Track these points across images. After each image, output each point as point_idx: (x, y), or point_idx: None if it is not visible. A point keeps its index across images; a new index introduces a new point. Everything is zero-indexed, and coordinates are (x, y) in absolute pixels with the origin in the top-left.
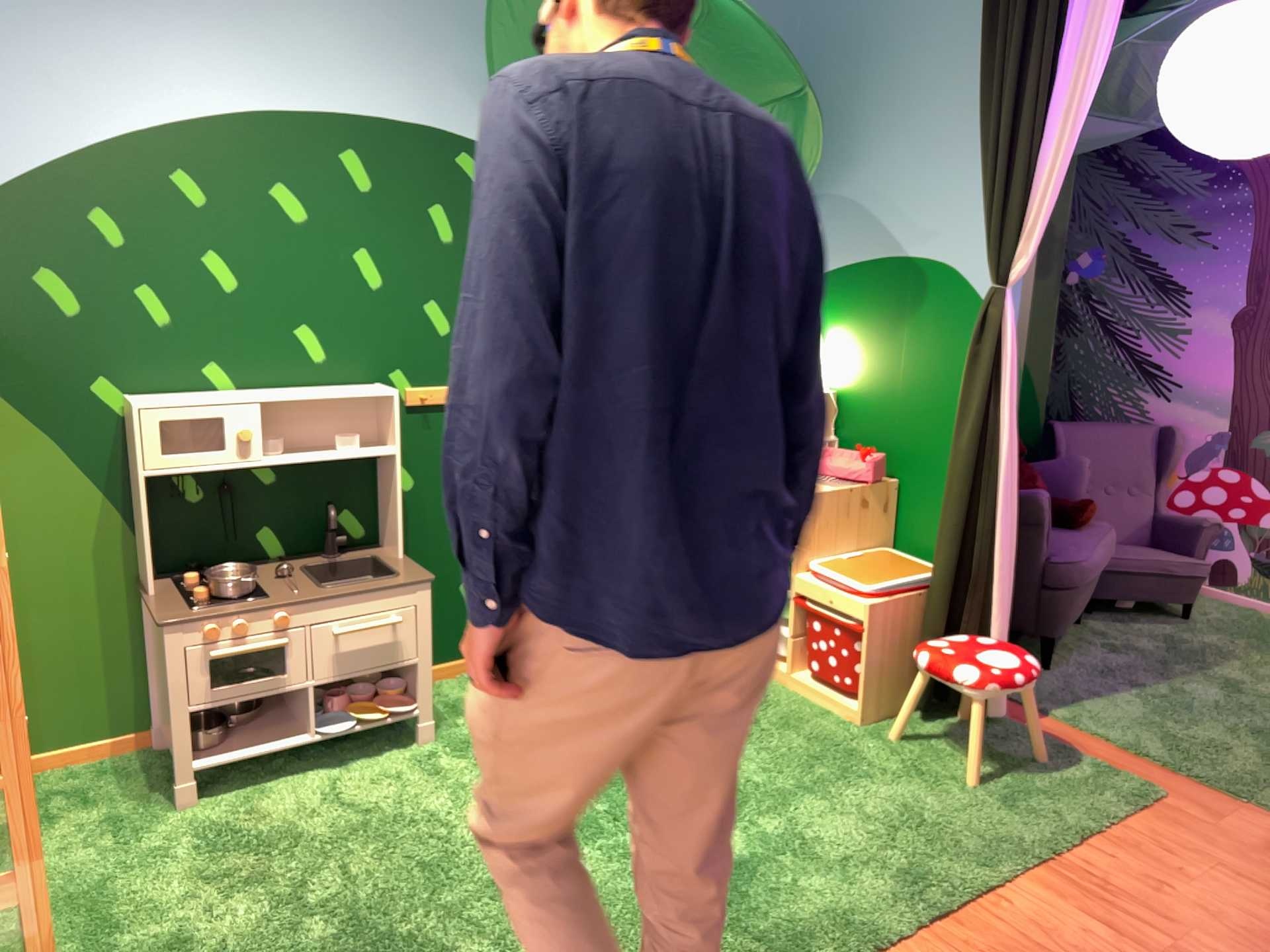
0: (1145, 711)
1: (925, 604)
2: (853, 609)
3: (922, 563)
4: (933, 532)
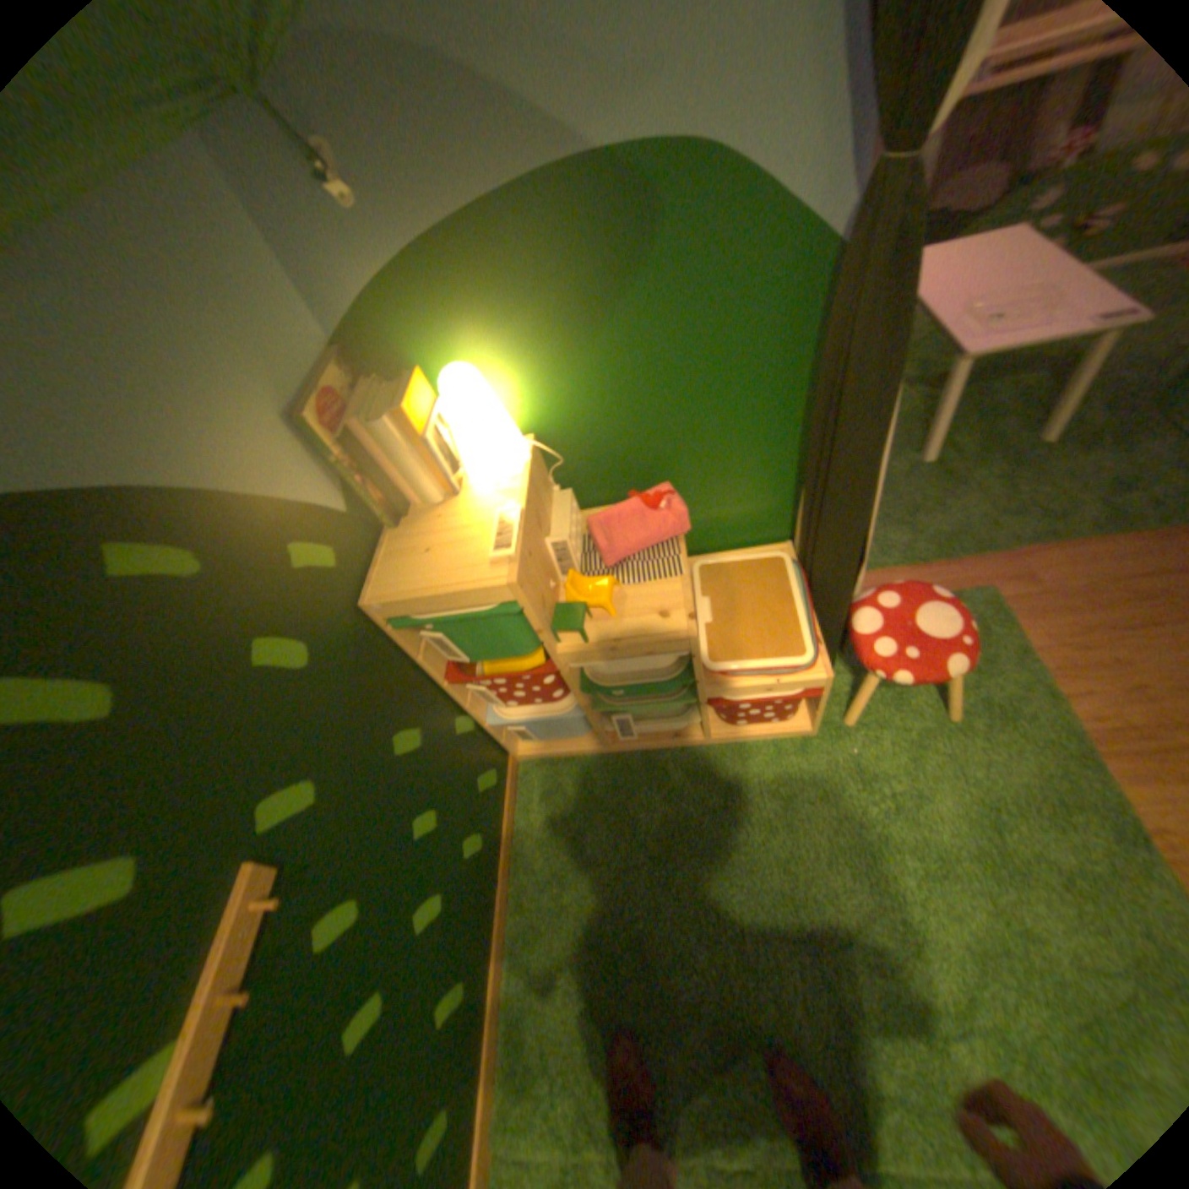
0: None
1: (813, 606)
2: (805, 684)
3: (752, 559)
4: (735, 519)
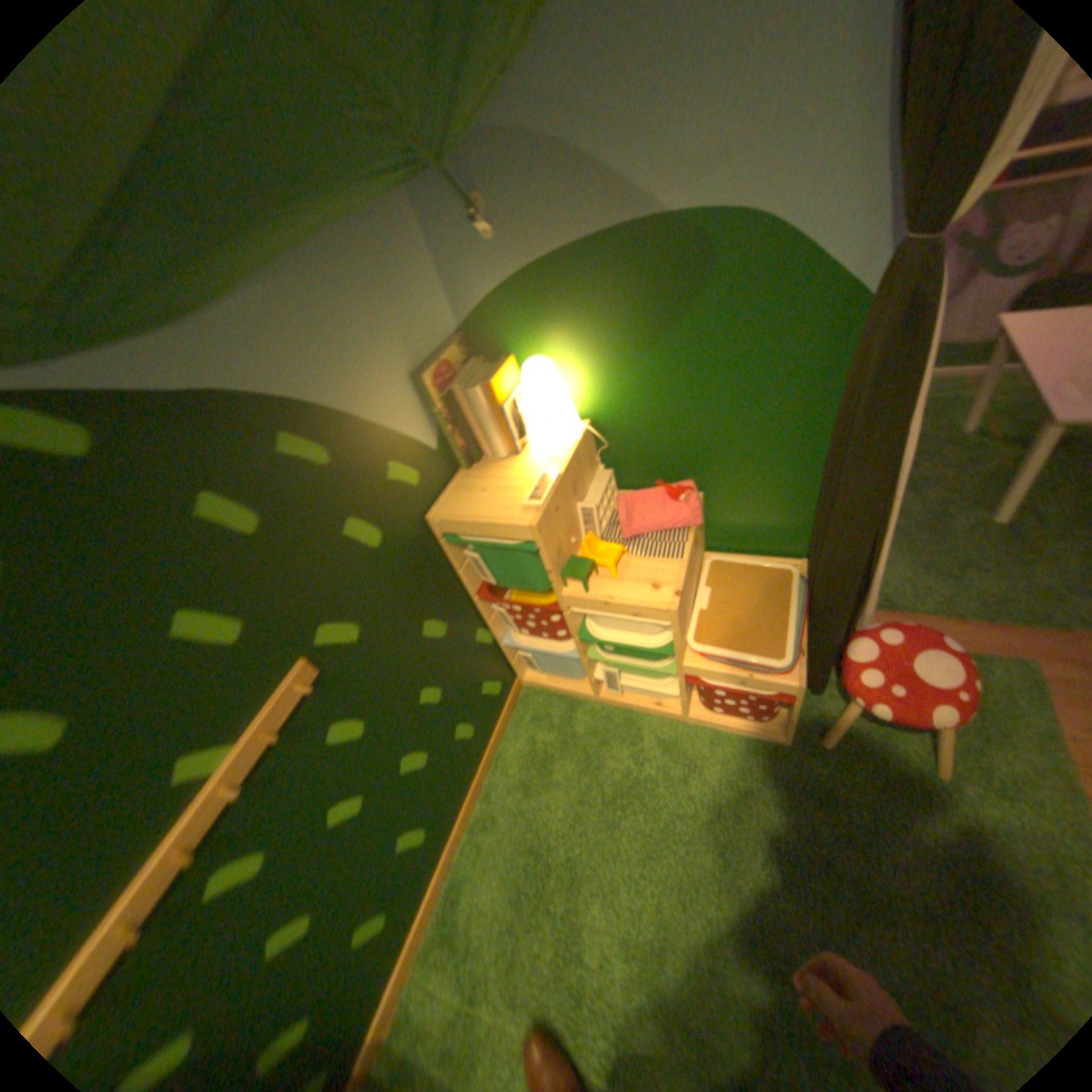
0: (909, 556)
1: (810, 623)
2: (777, 687)
3: (763, 566)
4: (755, 527)
